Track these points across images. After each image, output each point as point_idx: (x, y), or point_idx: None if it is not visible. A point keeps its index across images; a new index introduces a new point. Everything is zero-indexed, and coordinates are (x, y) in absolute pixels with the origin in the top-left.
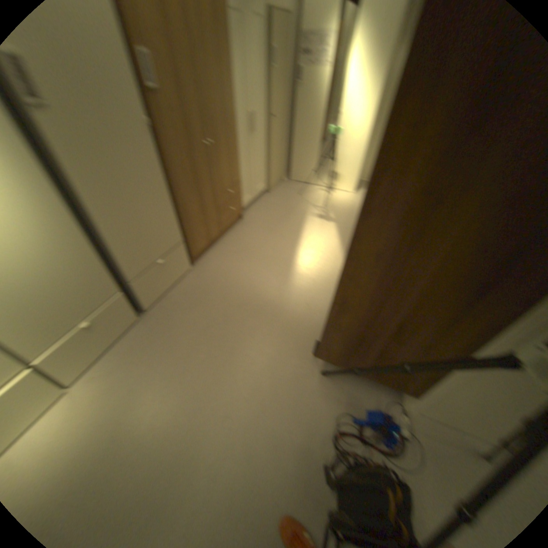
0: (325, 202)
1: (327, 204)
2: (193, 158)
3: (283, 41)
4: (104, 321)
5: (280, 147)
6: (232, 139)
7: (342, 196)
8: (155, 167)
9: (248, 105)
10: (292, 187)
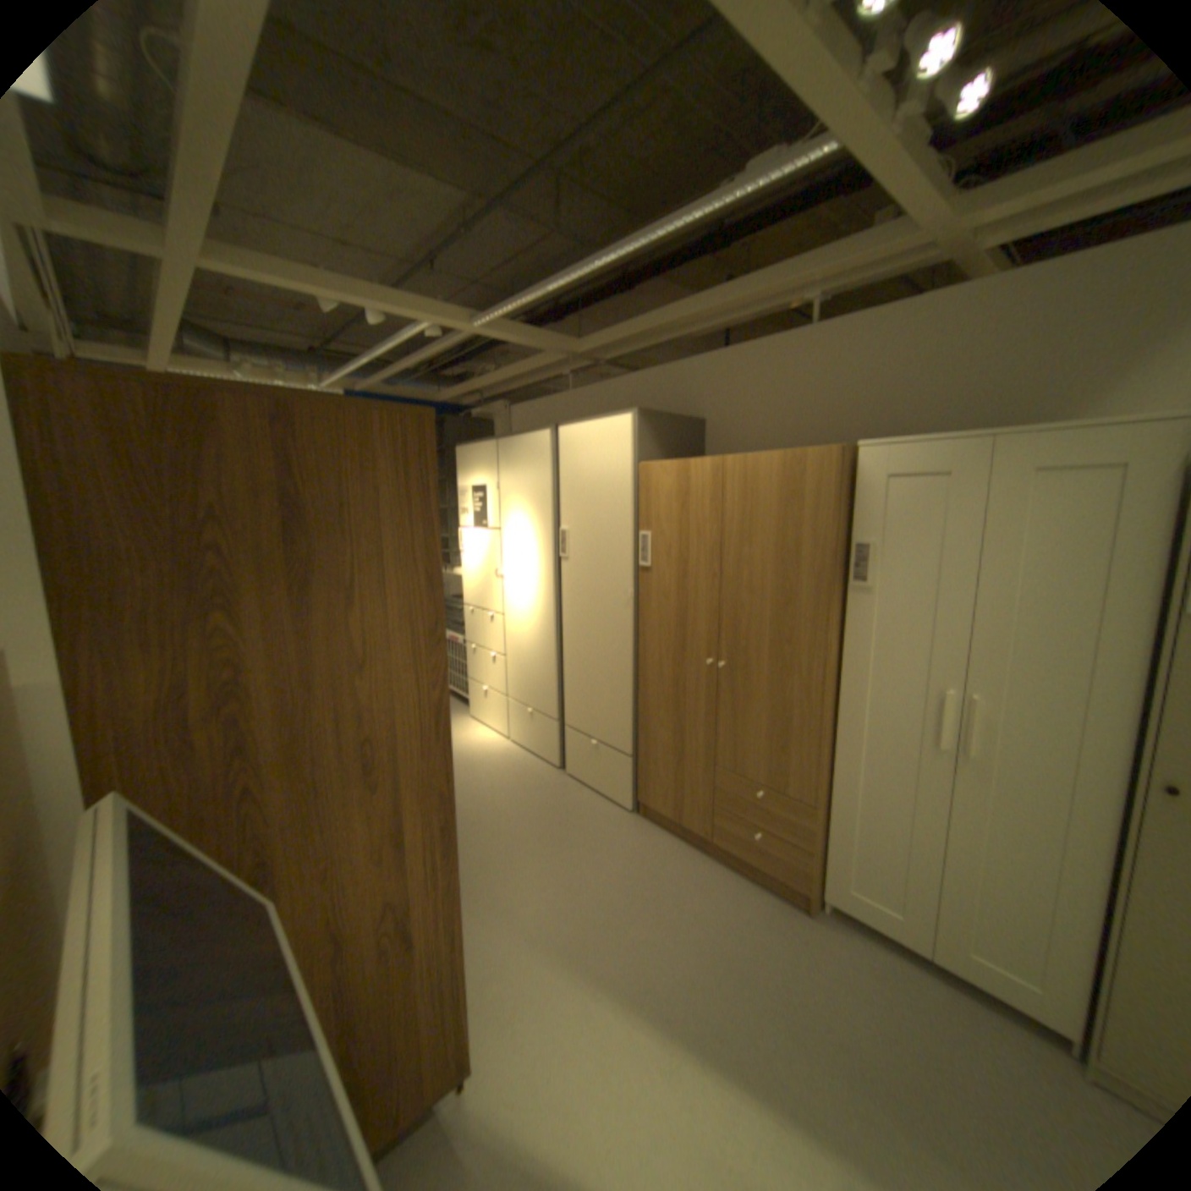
0: None
1: None
2: (690, 675)
3: None
4: (543, 734)
5: None
6: (815, 711)
7: None
8: (631, 649)
9: (972, 687)
10: None
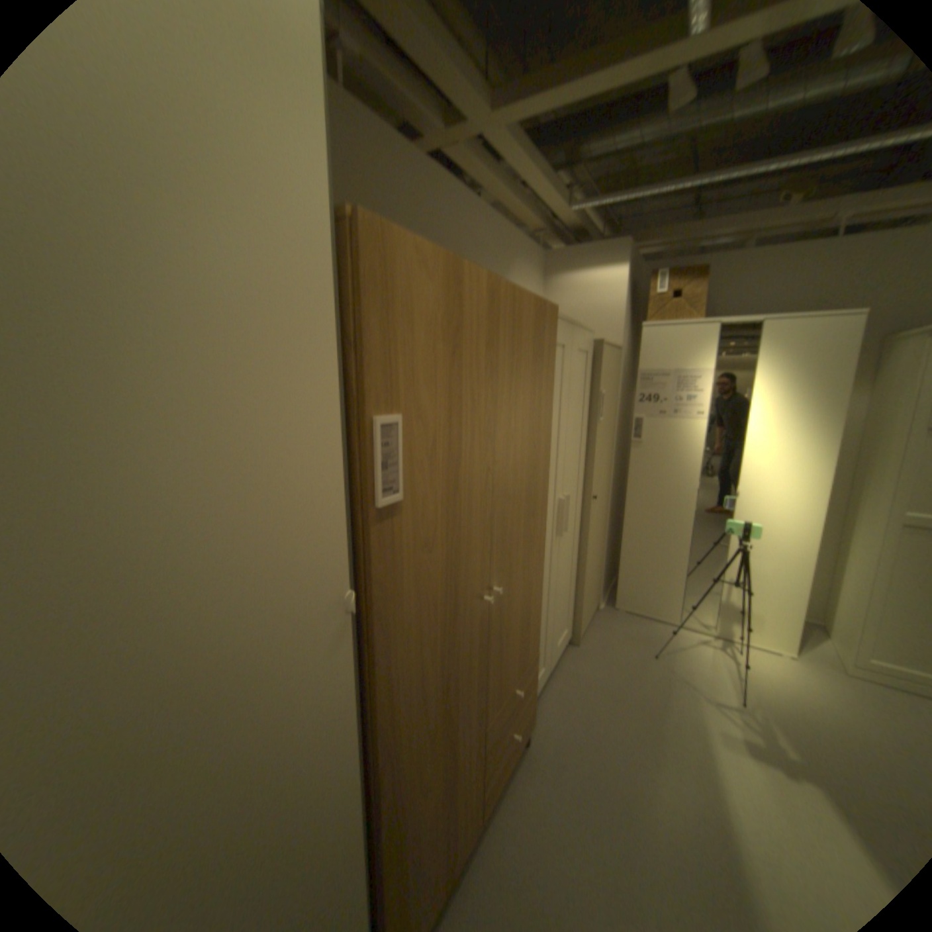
0: (745, 695)
1: (755, 701)
2: (462, 646)
3: (616, 386)
4: None
5: (602, 548)
6: (541, 565)
7: (780, 674)
8: (353, 735)
9: (563, 488)
10: (634, 633)
